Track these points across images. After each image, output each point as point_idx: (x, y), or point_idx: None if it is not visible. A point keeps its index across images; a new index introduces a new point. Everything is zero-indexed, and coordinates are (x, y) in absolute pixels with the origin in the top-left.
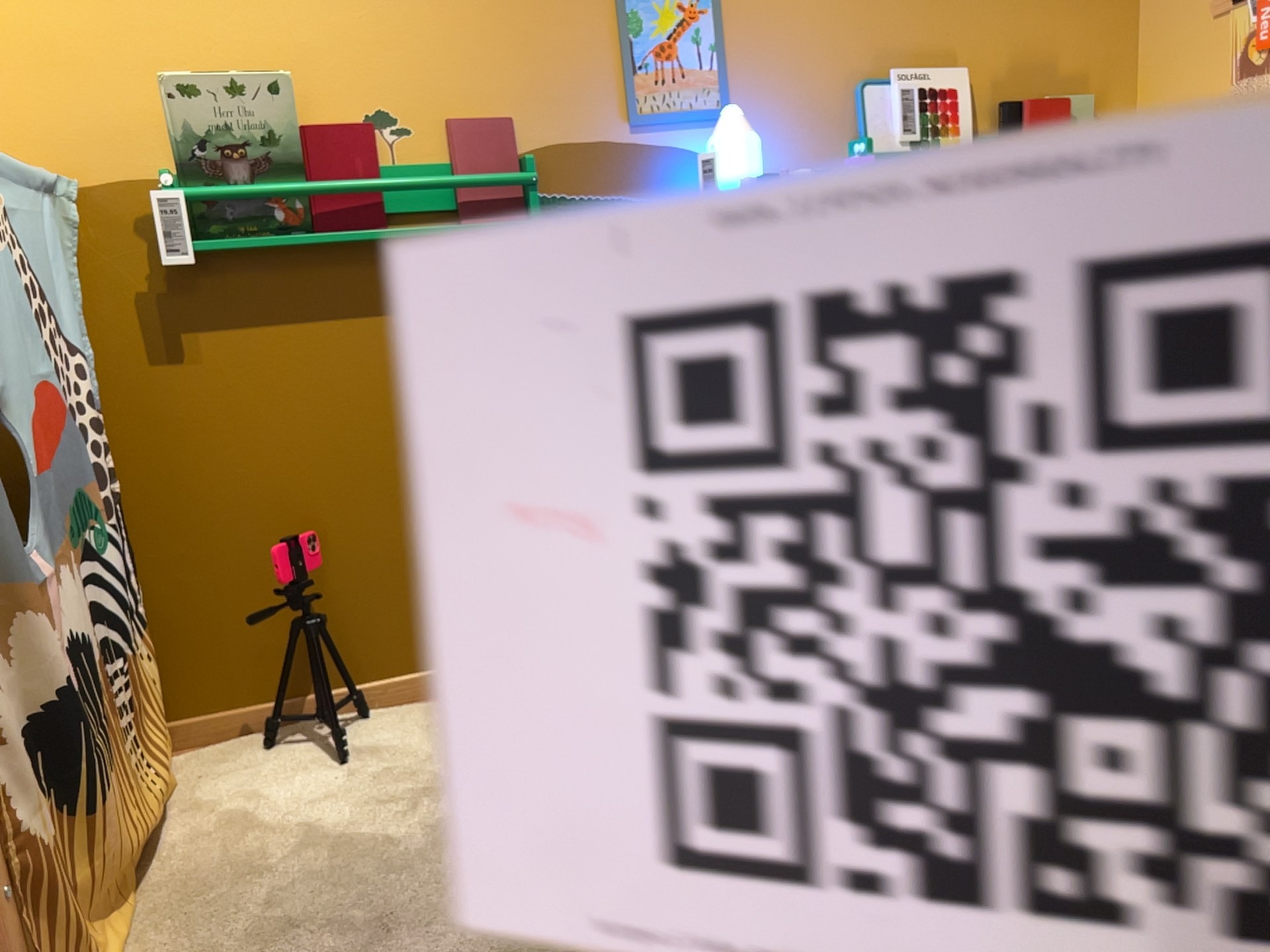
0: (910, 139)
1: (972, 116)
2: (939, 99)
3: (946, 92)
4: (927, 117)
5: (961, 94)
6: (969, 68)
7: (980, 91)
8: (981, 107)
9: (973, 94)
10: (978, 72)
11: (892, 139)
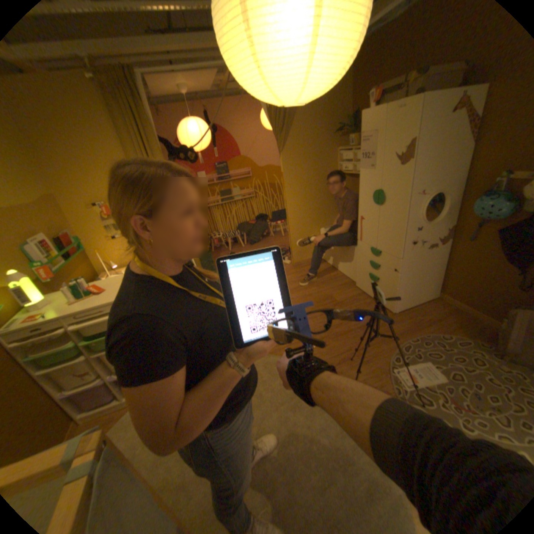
0: (44, 256)
1: (51, 244)
2: (42, 243)
3: (42, 241)
4: (43, 249)
5: (46, 240)
6: (40, 232)
7: (45, 237)
8: (48, 241)
9: (47, 239)
10: (42, 232)
11: (40, 258)
